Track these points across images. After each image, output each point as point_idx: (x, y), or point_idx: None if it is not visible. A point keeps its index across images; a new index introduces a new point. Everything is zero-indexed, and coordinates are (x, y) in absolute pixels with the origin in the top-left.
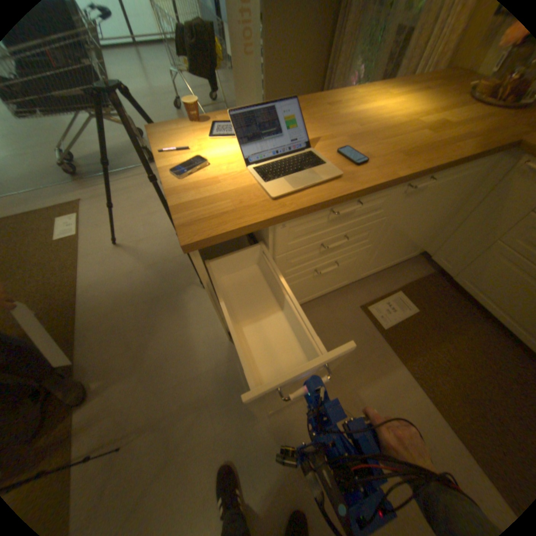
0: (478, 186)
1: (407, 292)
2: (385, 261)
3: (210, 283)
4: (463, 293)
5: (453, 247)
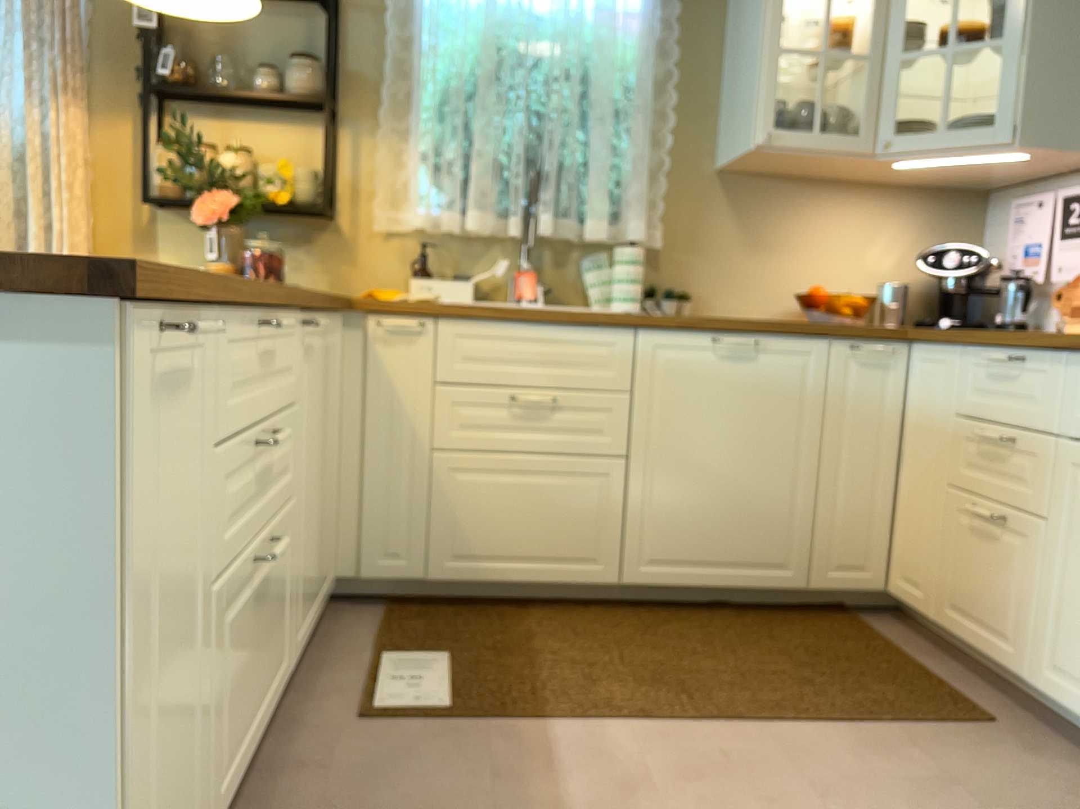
0: (339, 387)
1: (389, 650)
2: (309, 588)
3: (109, 523)
4: (457, 604)
5: (378, 522)
